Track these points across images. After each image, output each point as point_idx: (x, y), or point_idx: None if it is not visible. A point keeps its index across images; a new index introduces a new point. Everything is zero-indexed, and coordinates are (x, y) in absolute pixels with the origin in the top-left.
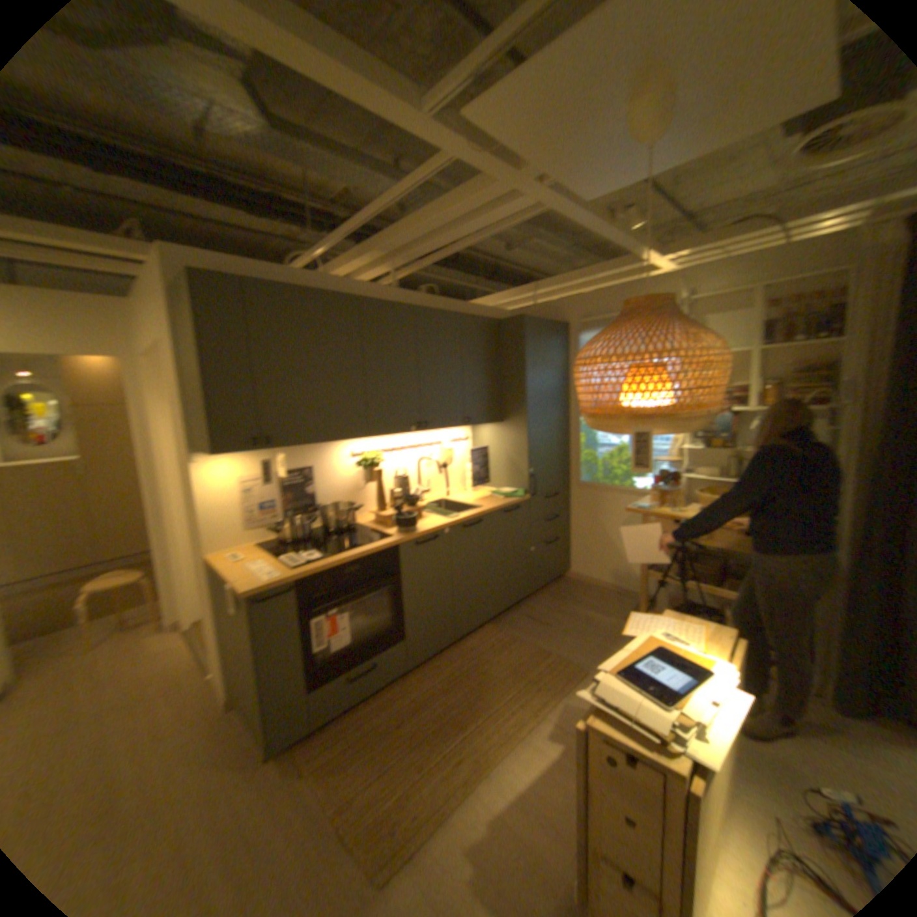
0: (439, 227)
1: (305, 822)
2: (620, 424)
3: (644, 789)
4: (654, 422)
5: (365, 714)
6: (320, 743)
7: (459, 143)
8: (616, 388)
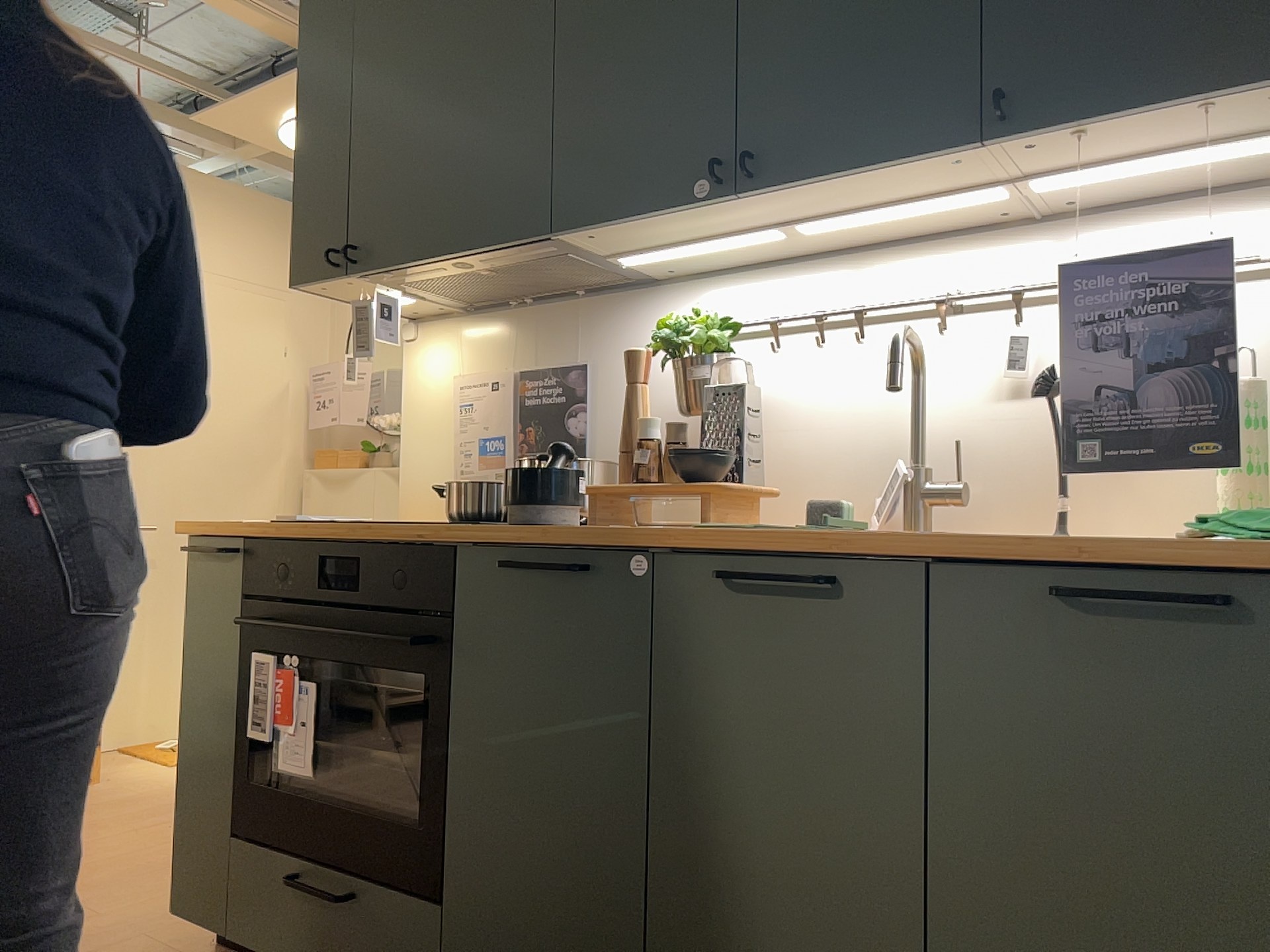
0: None
1: None
2: None
3: None
4: None
5: None
6: None
7: None
8: None
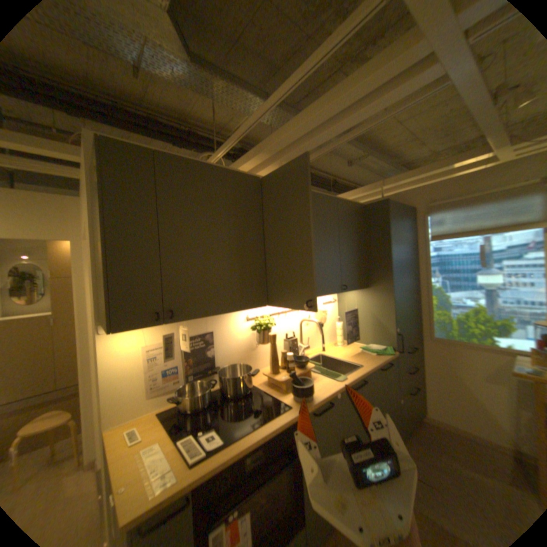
0: (337, 112)
1: None
2: None
3: None
4: None
5: None
6: None
7: None
8: None
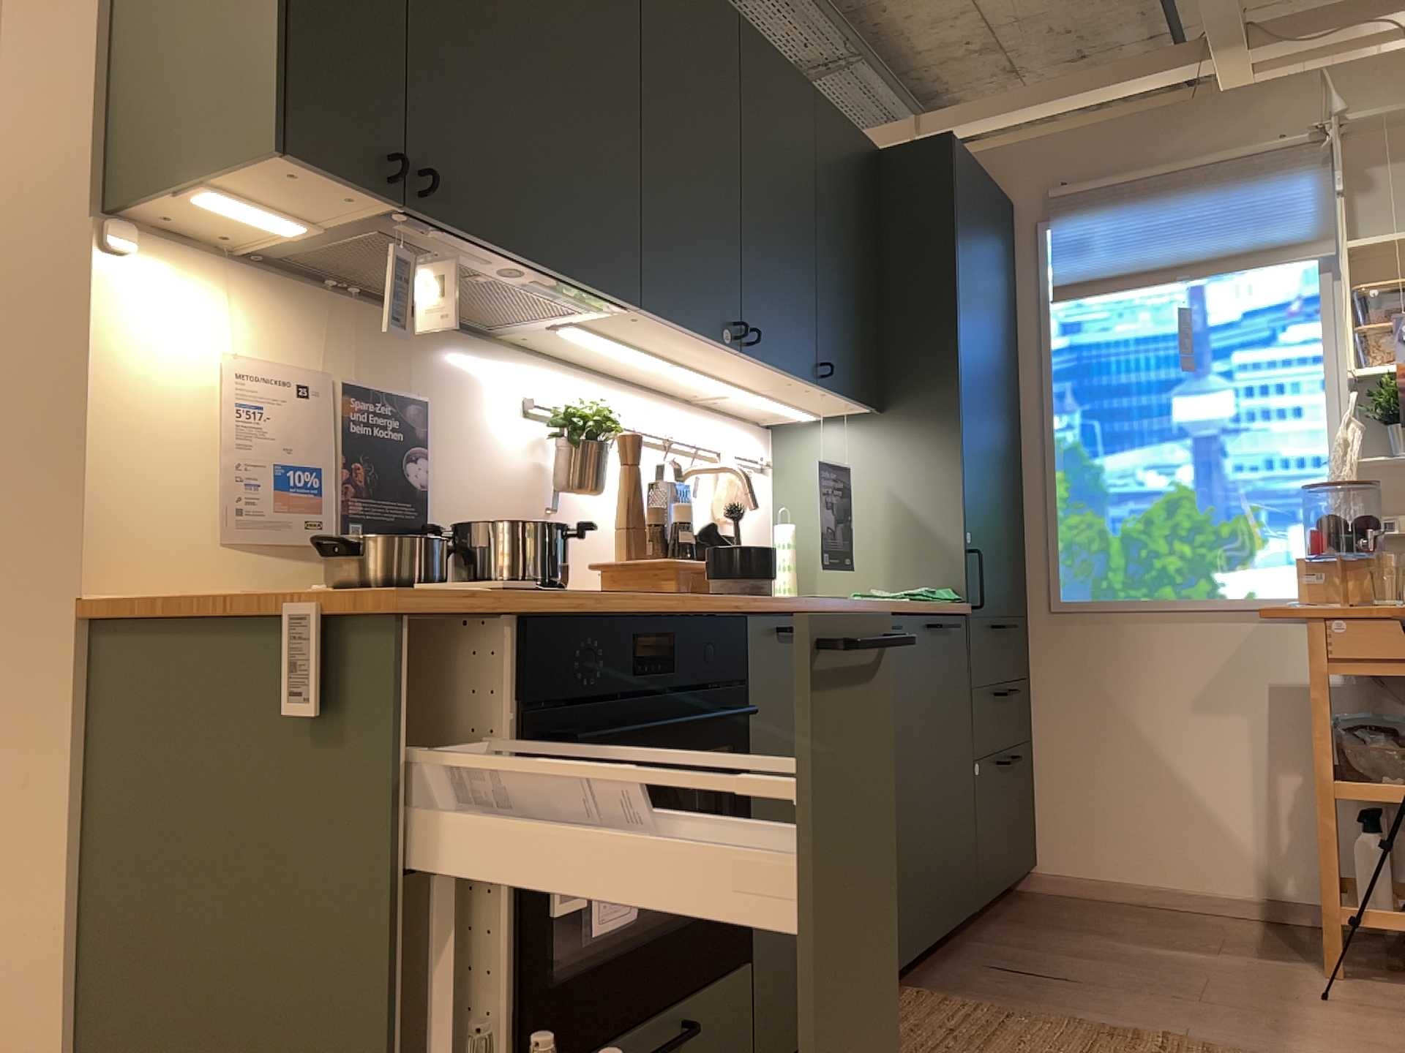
0: None
1: None
2: None
3: None
4: None
5: None
6: None
7: None
8: None
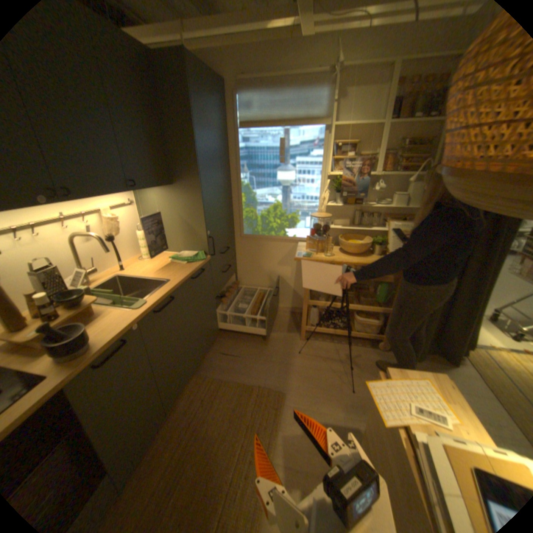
0: None
1: None
2: None
3: None
4: None
5: None
6: None
7: None
8: None
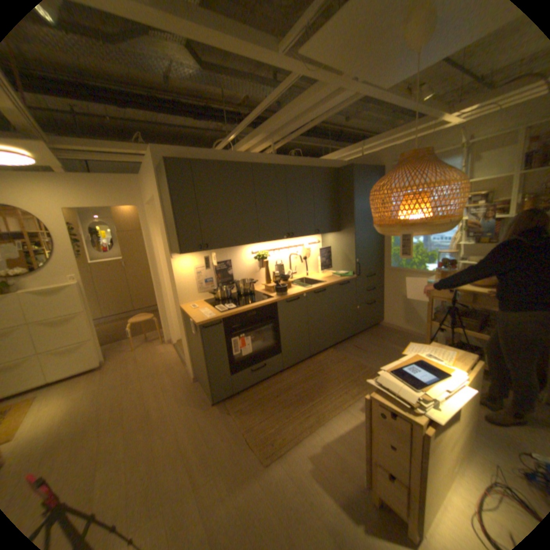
0: (297, 115)
1: (231, 433)
2: (394, 230)
3: (400, 430)
4: (414, 227)
5: (261, 388)
6: (239, 399)
7: (302, 66)
8: (391, 208)
